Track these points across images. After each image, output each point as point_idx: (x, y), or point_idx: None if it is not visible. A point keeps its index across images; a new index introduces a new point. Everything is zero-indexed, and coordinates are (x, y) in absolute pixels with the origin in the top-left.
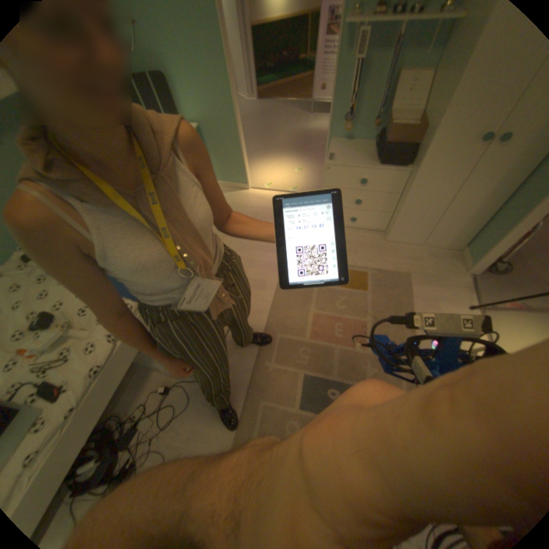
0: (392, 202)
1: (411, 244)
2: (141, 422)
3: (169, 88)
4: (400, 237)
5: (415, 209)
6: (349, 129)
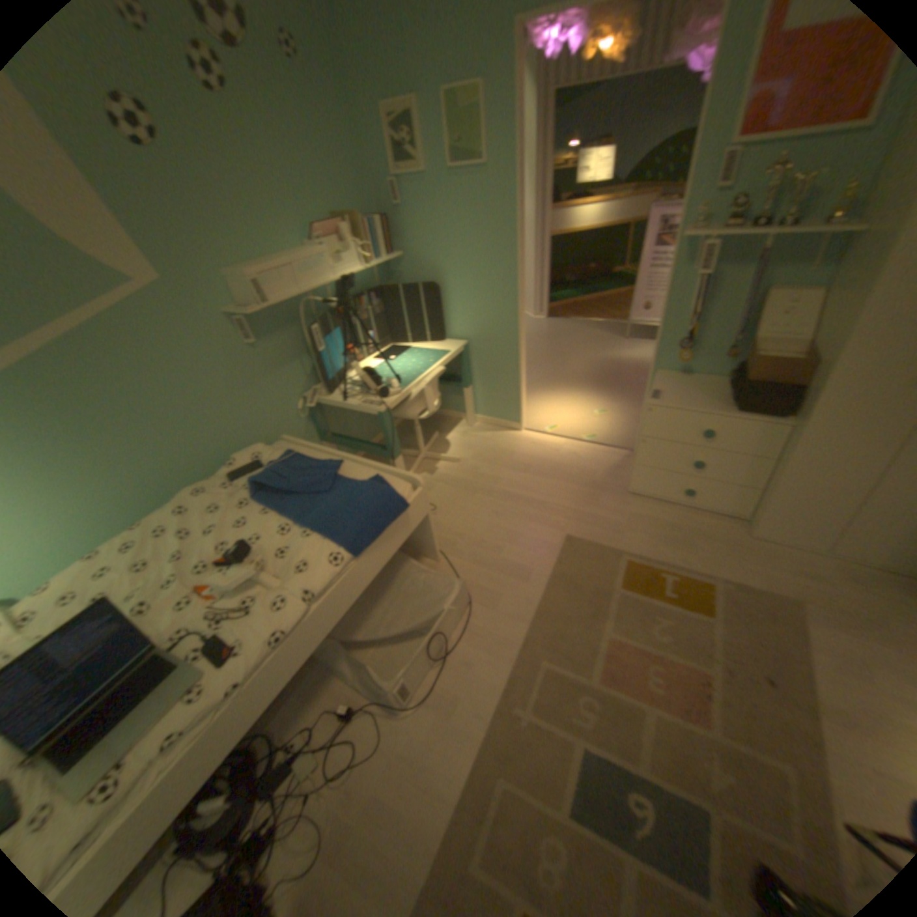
0: (761, 473)
1: (802, 550)
2: (297, 761)
3: (438, 300)
4: (779, 534)
5: (805, 487)
6: (685, 360)
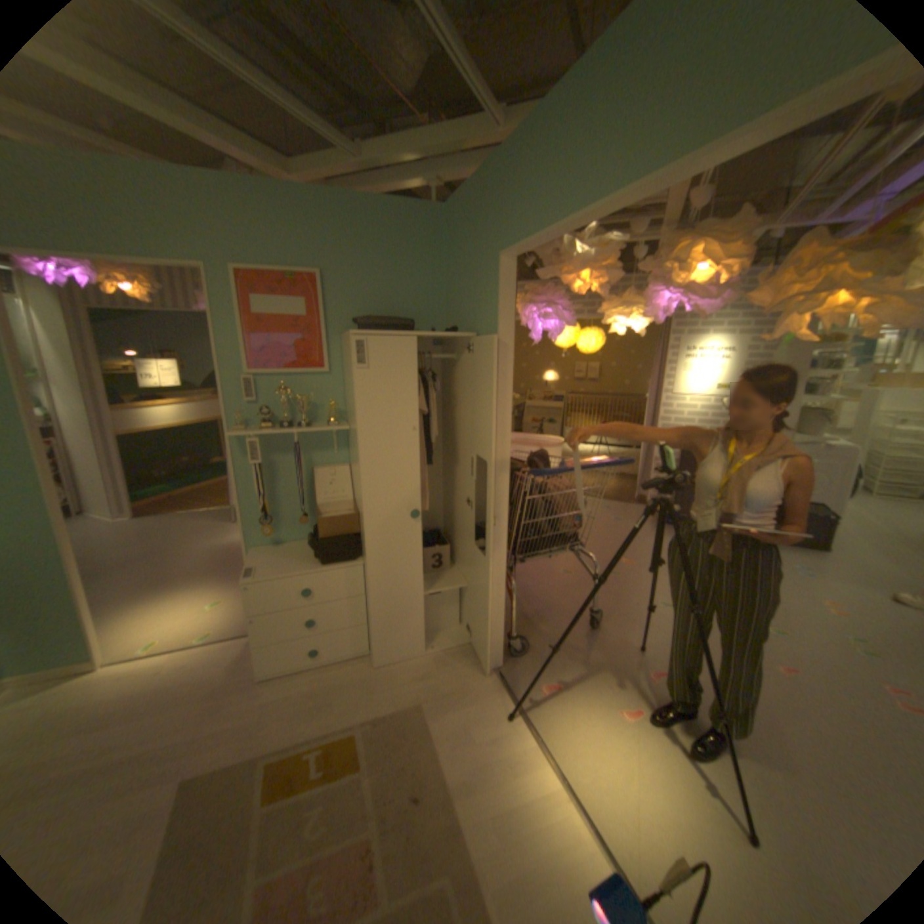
0: (359, 610)
1: (409, 660)
2: None
3: None
4: (390, 656)
5: (388, 609)
6: (273, 534)
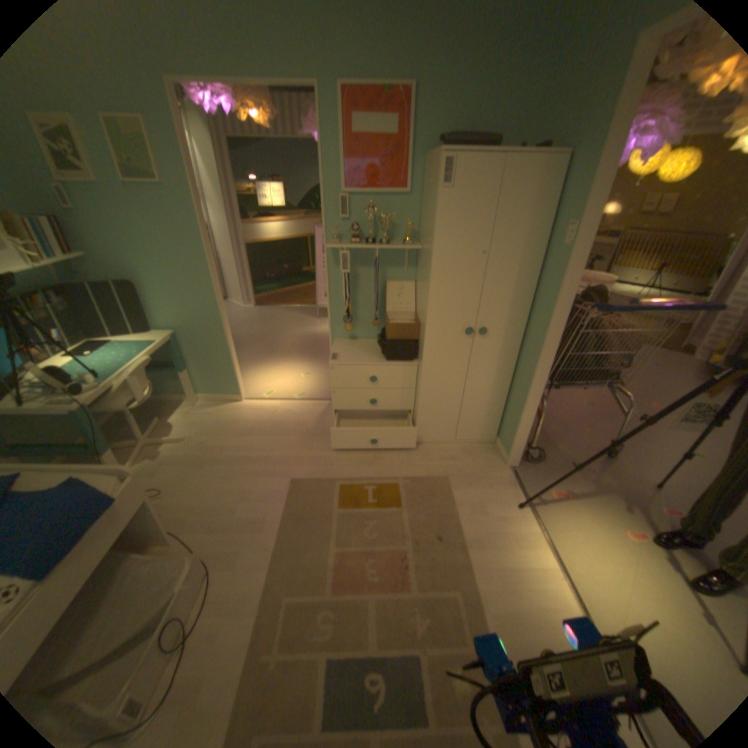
0: (409, 399)
1: (441, 443)
2: None
3: (137, 297)
4: (427, 437)
5: (431, 403)
6: (350, 332)
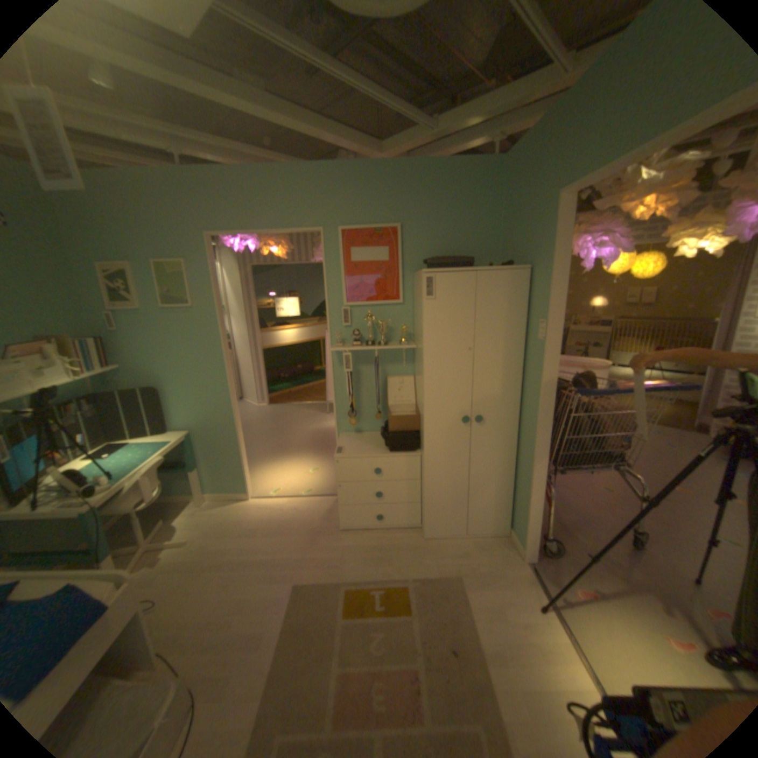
0: (415, 491)
1: (452, 539)
2: None
3: (158, 401)
4: (437, 532)
5: (437, 494)
6: (355, 424)
